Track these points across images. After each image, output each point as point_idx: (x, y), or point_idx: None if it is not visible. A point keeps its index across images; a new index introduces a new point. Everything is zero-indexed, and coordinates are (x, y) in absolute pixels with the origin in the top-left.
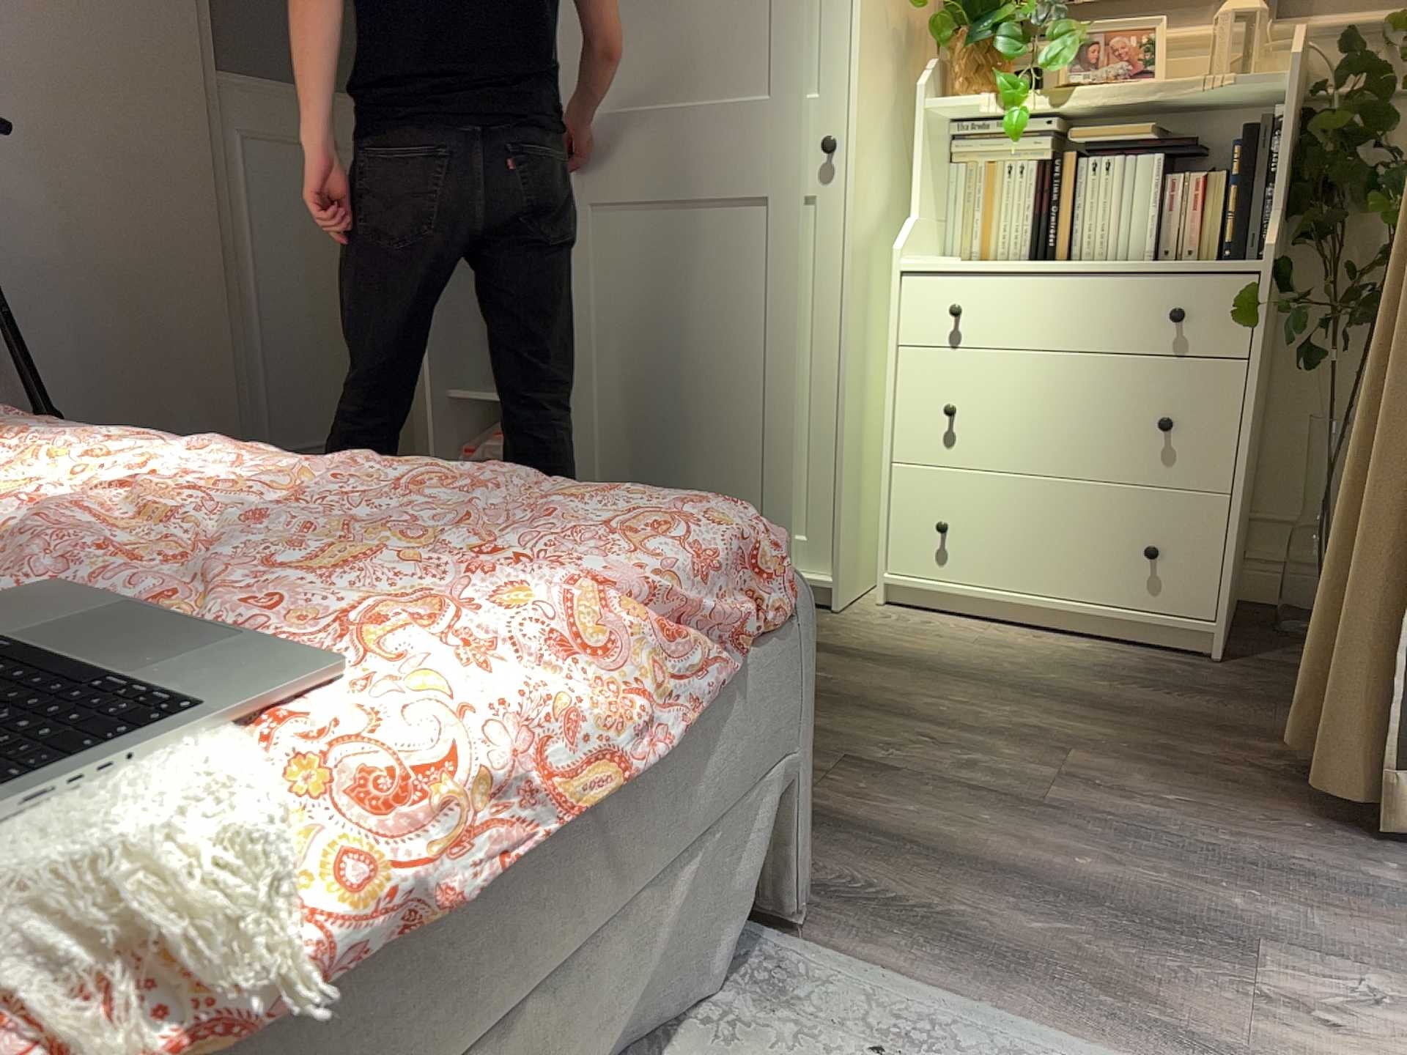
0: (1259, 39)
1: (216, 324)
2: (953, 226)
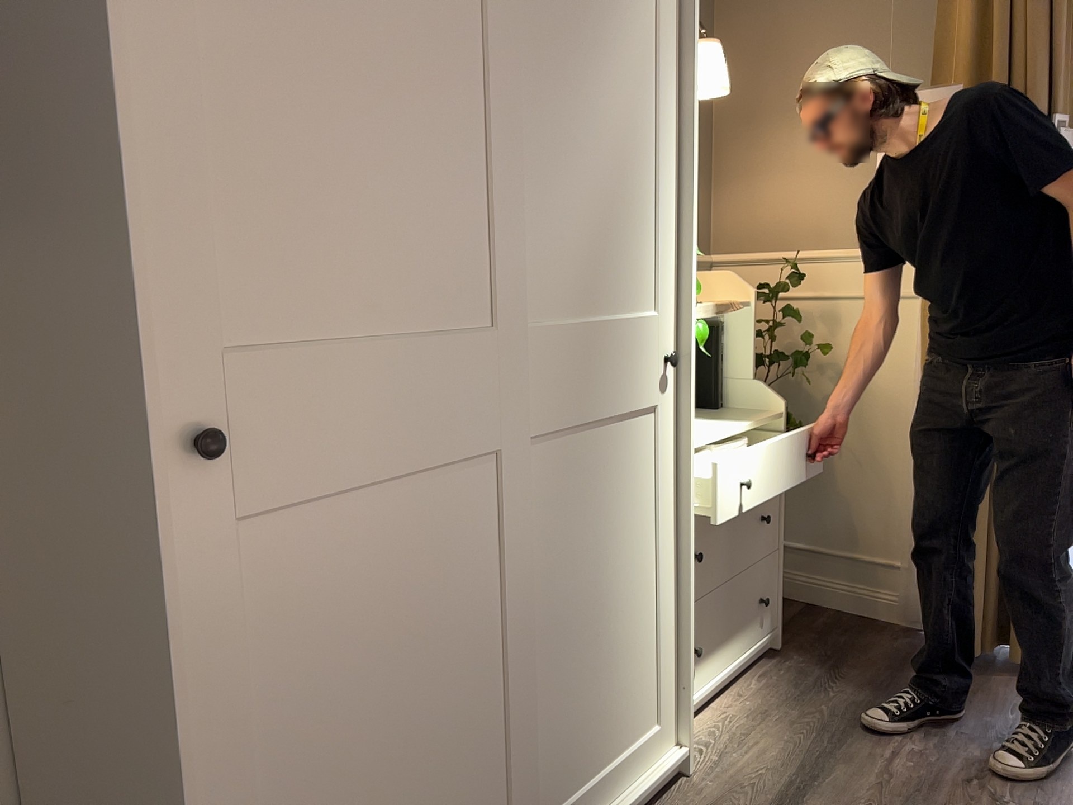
0: None
1: None
2: None
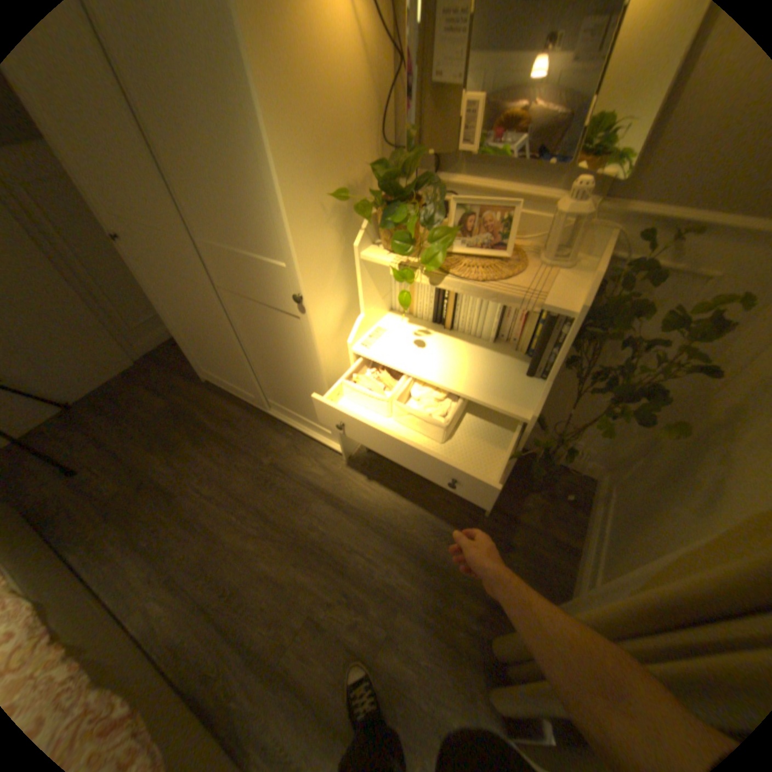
0: (581, 235)
1: (65, 295)
2: (394, 294)
